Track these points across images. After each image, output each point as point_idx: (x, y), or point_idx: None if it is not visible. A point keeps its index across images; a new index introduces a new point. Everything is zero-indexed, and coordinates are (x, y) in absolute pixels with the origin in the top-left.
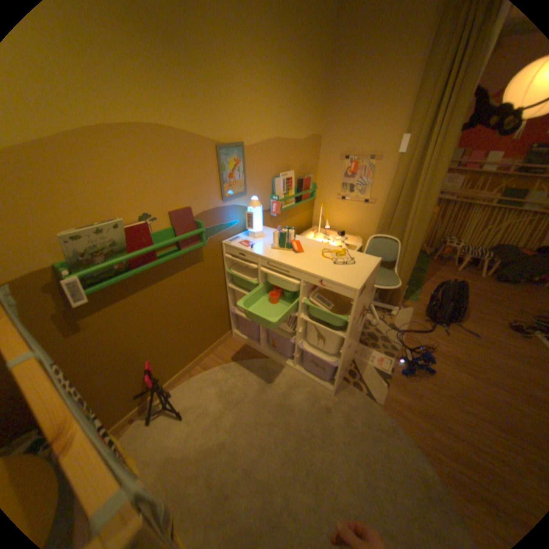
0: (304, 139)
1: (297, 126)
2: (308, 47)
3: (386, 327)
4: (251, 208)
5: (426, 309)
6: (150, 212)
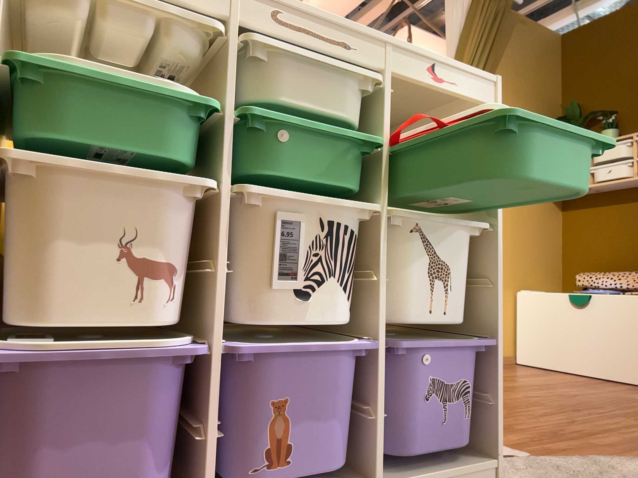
0: None
1: None
2: None
3: None
4: None
5: None
6: None
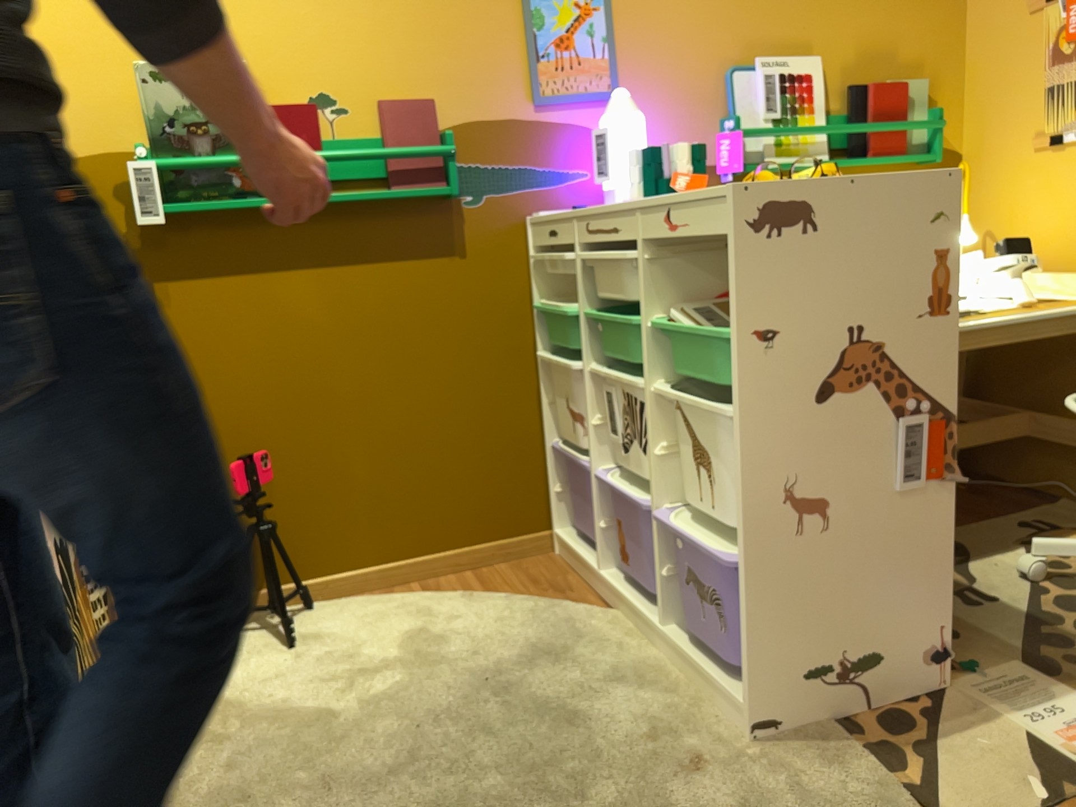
0: None
1: None
2: None
3: None
4: (607, 119)
5: None
6: (336, 92)
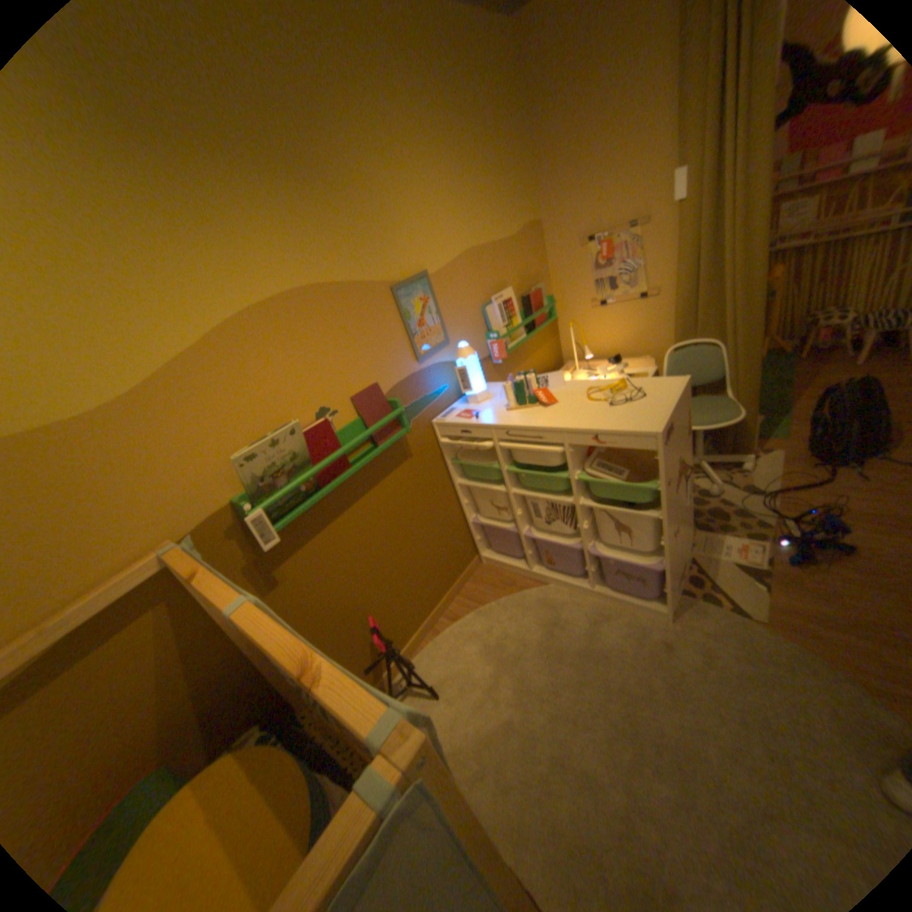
0: (514, 235)
1: (498, 219)
2: (484, 103)
3: (740, 494)
4: (461, 361)
5: (810, 445)
6: (327, 404)
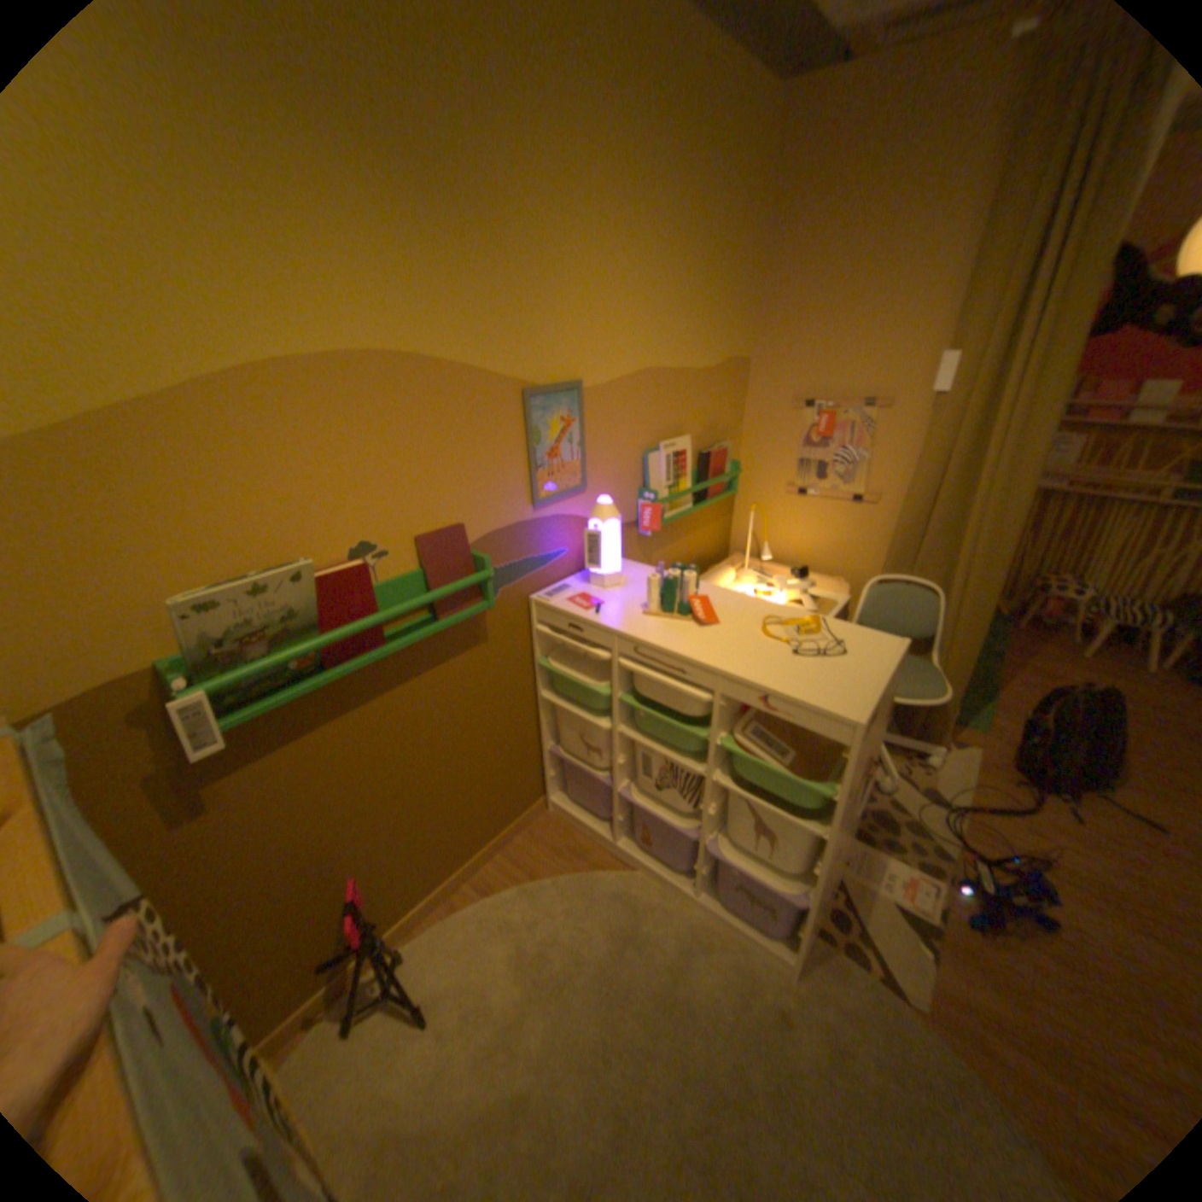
0: (713, 368)
1: (698, 340)
2: (722, 179)
3: (919, 800)
4: (597, 522)
5: (1017, 753)
6: (376, 539)
